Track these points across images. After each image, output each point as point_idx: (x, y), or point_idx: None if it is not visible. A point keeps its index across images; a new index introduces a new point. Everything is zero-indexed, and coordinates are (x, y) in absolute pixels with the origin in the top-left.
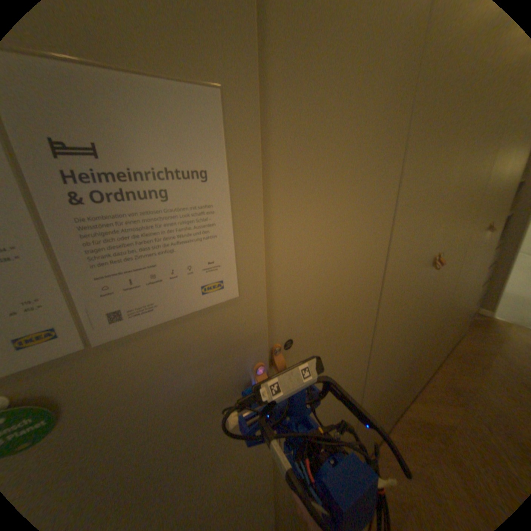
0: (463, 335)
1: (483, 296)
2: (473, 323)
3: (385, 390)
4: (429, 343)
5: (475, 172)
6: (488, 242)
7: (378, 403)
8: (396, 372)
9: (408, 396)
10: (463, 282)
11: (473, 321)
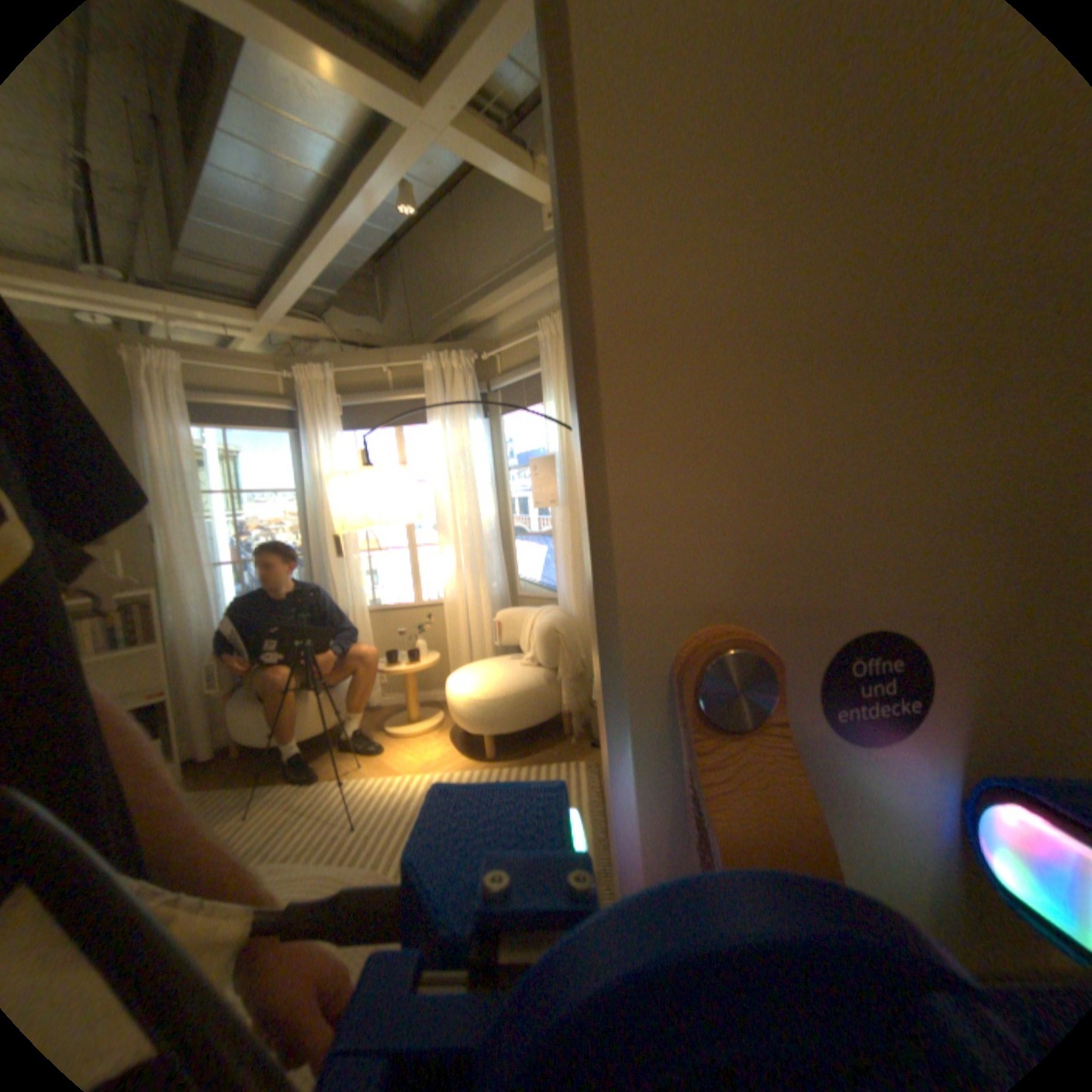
0: None
1: None
2: None
3: None
4: None
5: None
6: None
7: None
8: None
9: None
10: None
11: None
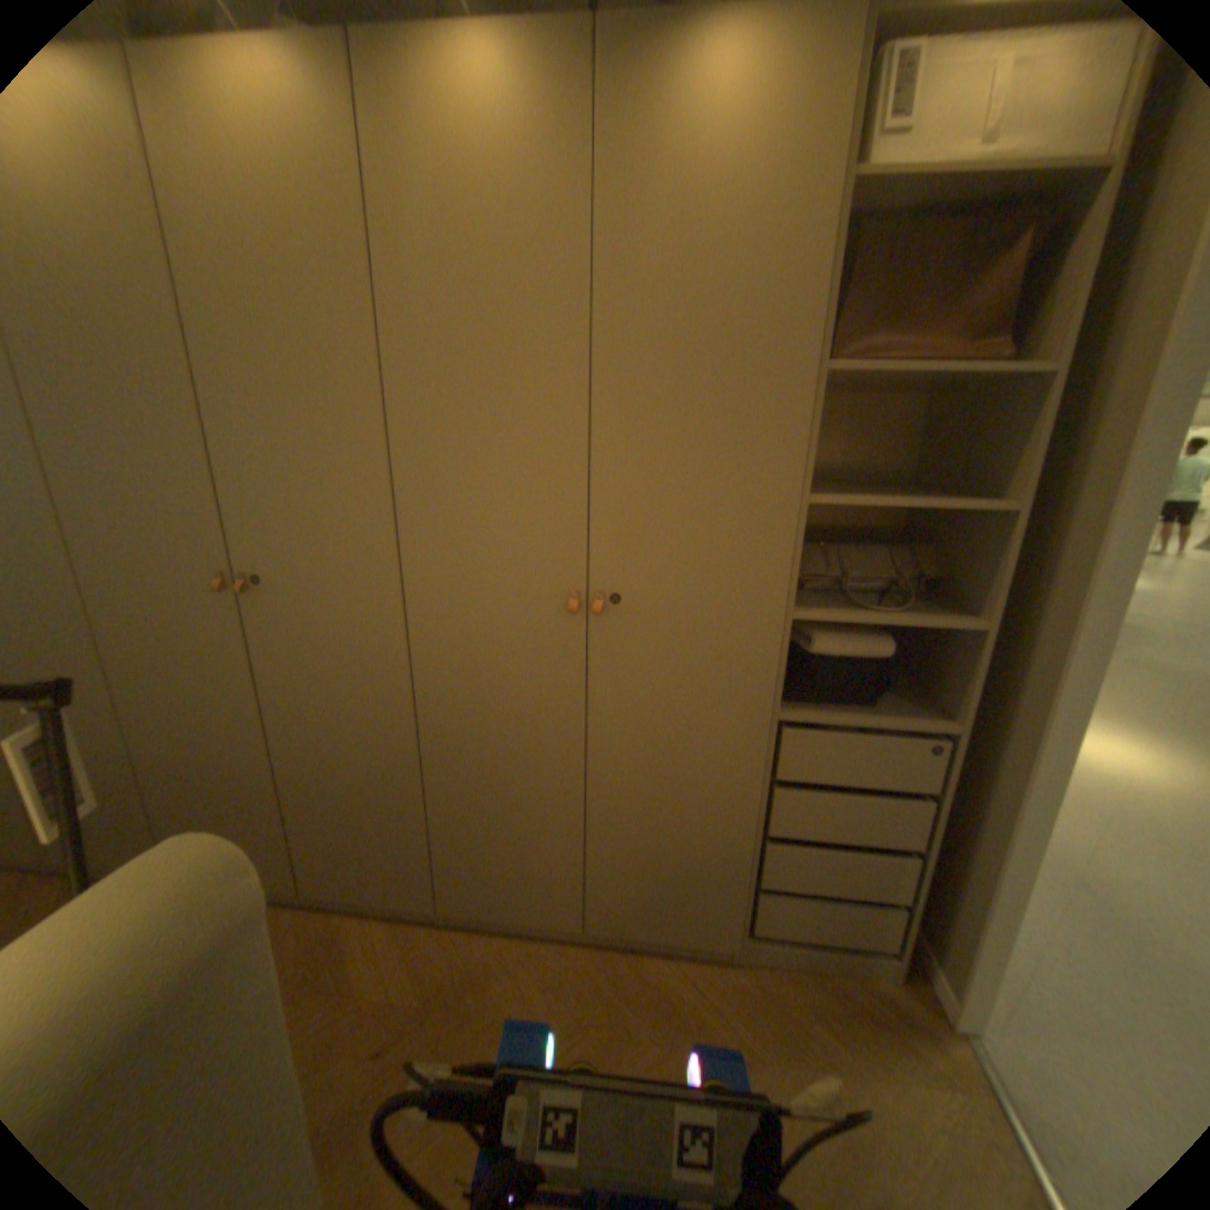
0: (731, 964)
1: (917, 921)
2: (847, 987)
3: (189, 767)
4: (350, 783)
5: (280, 441)
6: (614, 649)
7: (178, 778)
8: (214, 756)
9: (322, 868)
10: (470, 706)
11: (848, 980)
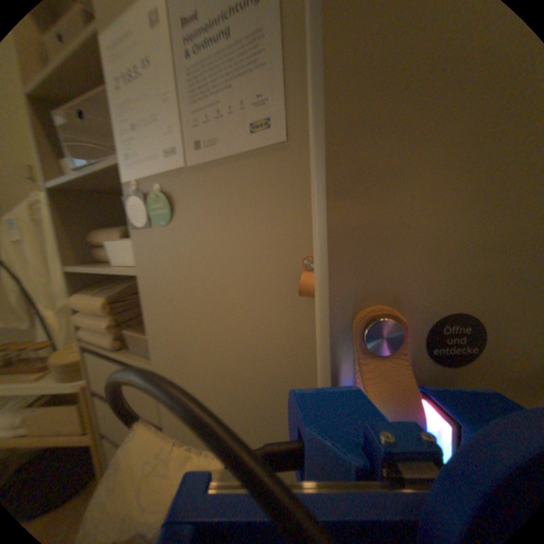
0: None
1: None
2: None
3: None
4: None
5: None
6: None
7: None
8: None
9: None
10: None
11: None
